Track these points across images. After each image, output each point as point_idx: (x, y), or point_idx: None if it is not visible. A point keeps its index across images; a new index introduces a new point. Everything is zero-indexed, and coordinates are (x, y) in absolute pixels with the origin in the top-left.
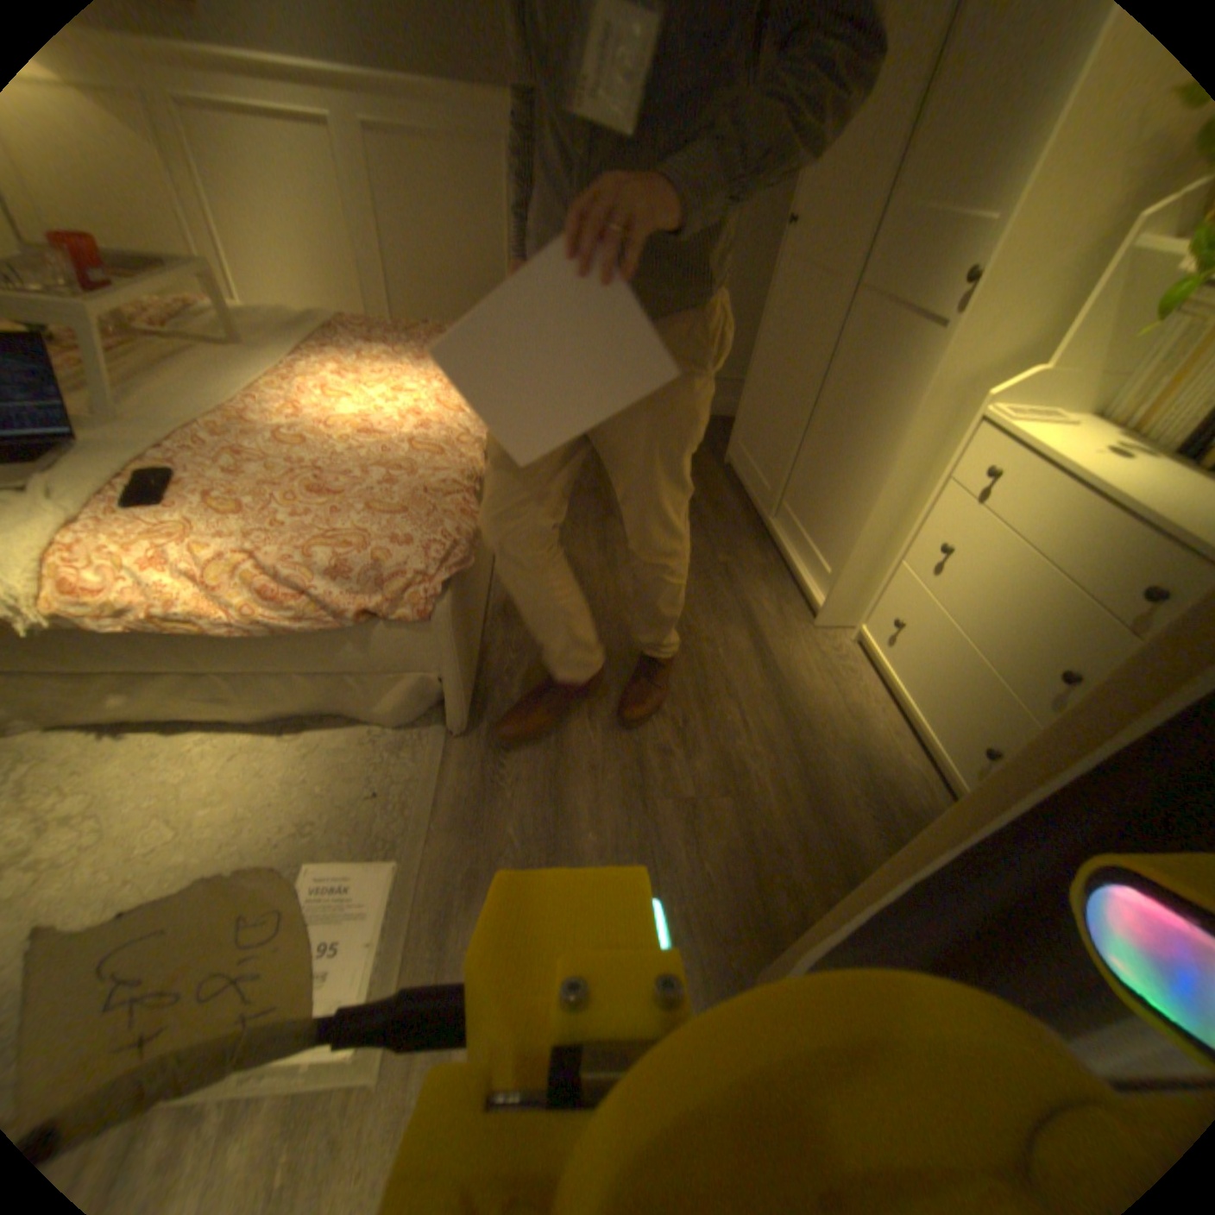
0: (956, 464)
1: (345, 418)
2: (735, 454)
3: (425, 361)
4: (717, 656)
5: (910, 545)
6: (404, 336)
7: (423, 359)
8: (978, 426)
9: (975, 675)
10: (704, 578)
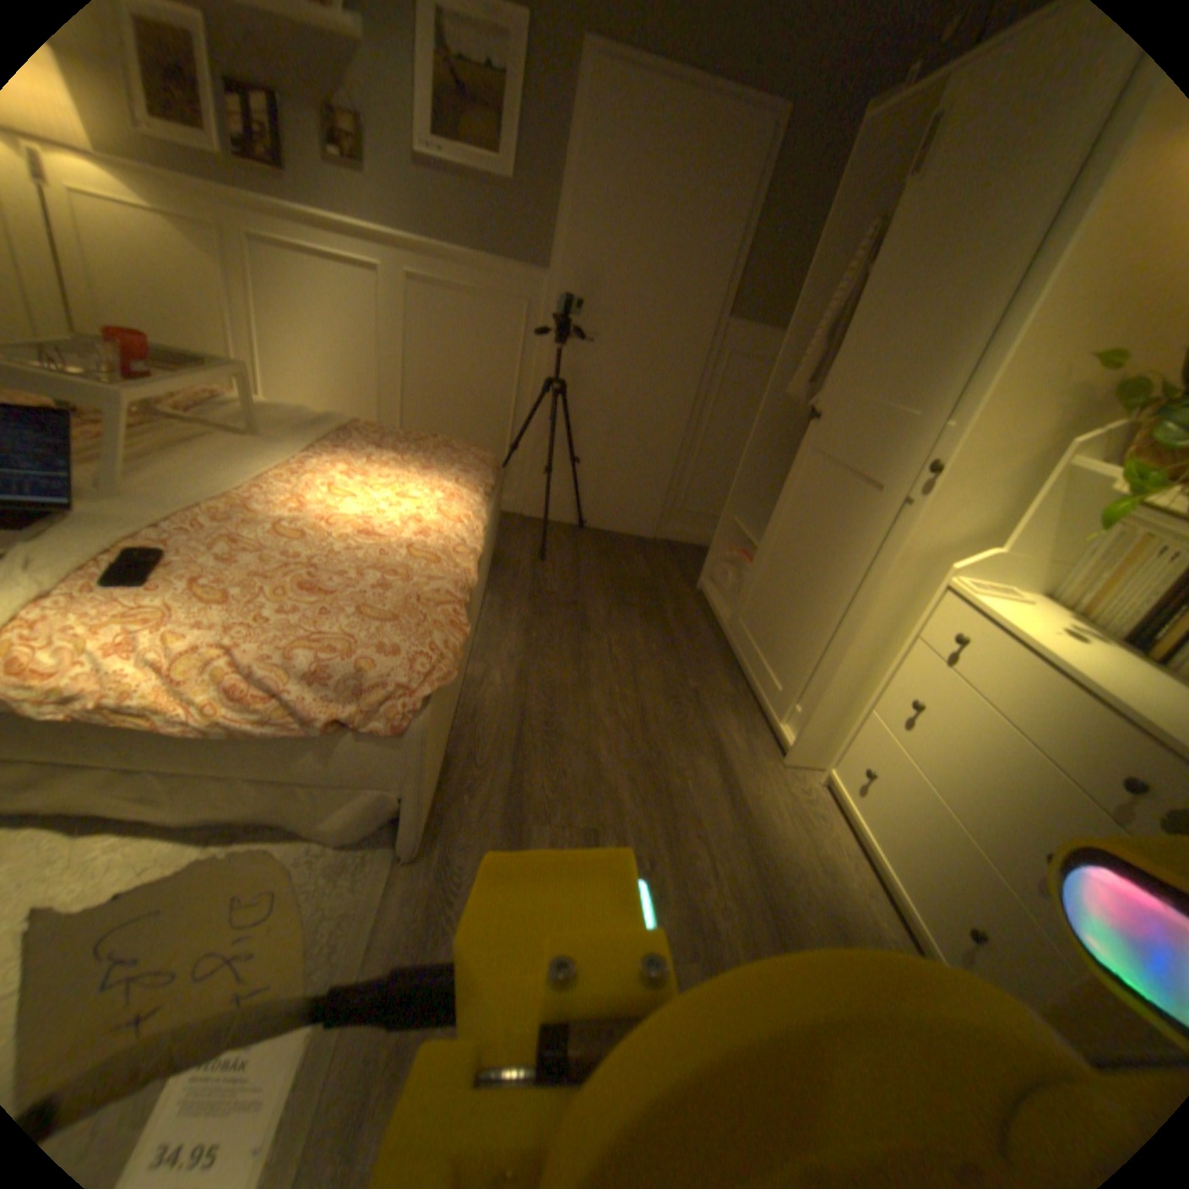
0: (921, 624)
1: (347, 517)
2: (706, 583)
3: (430, 471)
4: (686, 790)
5: (878, 694)
6: (414, 446)
7: (429, 469)
8: (941, 593)
9: (952, 842)
10: (674, 703)
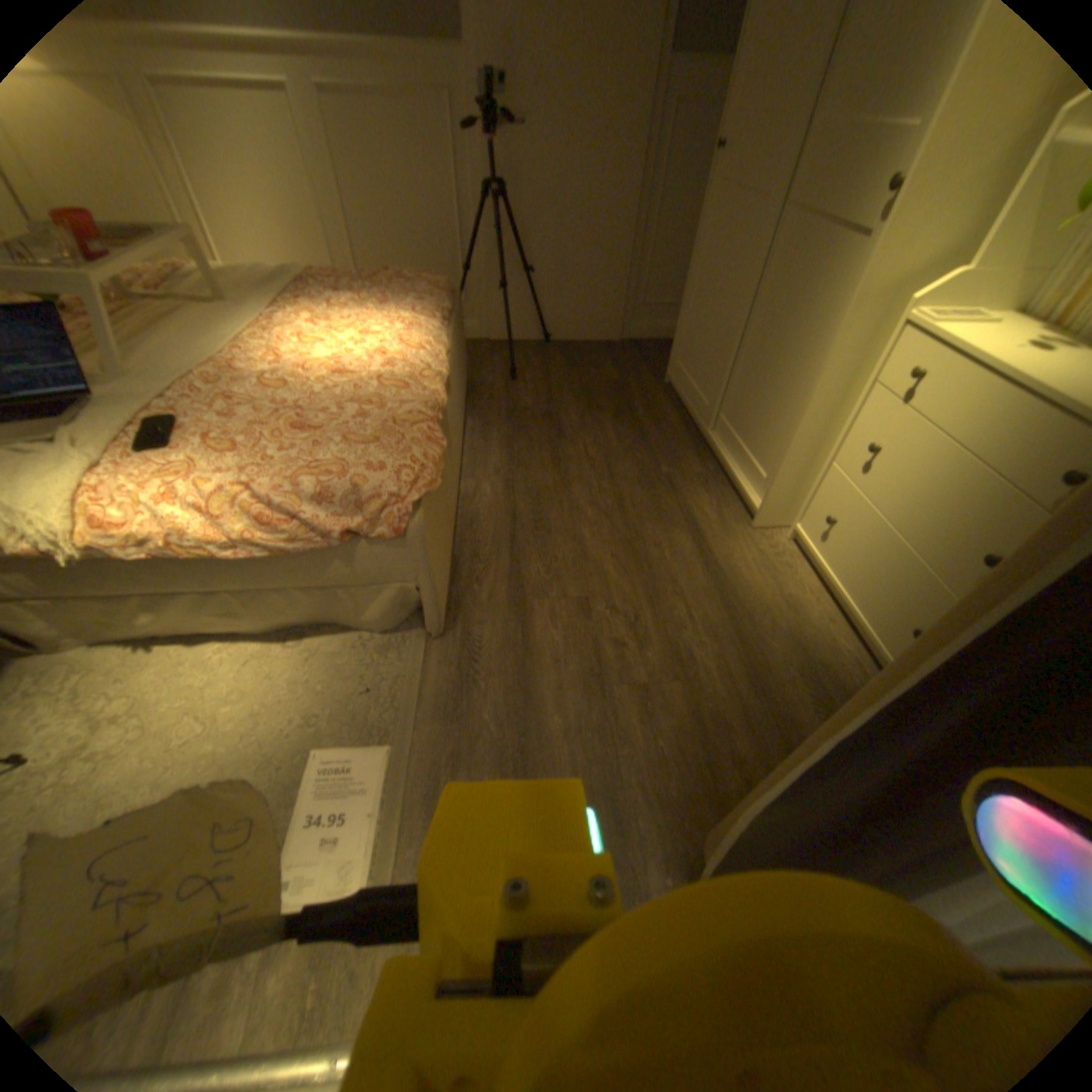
0: (883, 368)
1: (320, 361)
2: (675, 373)
3: (388, 305)
4: (664, 558)
5: (840, 447)
6: (368, 283)
7: (386, 303)
8: (903, 330)
9: (903, 563)
10: (650, 489)
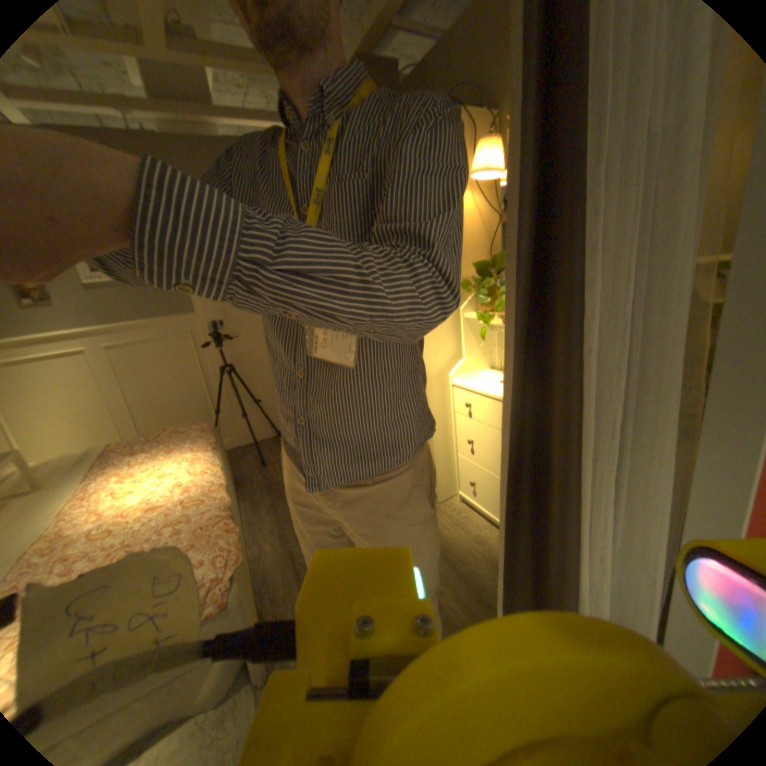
0: (455, 404)
1: (135, 507)
2: None
3: (173, 452)
4: None
5: (458, 444)
6: (156, 443)
7: (172, 452)
8: (454, 387)
9: None
10: None
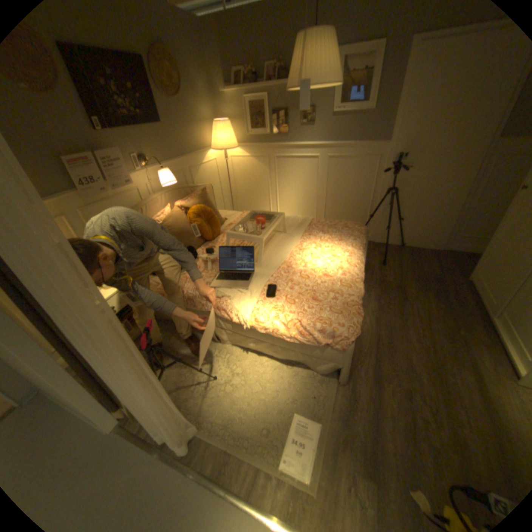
0: None
1: (319, 269)
2: (476, 279)
3: (342, 242)
4: (456, 385)
5: None
6: (334, 230)
7: (341, 241)
8: None
9: None
10: (452, 343)
